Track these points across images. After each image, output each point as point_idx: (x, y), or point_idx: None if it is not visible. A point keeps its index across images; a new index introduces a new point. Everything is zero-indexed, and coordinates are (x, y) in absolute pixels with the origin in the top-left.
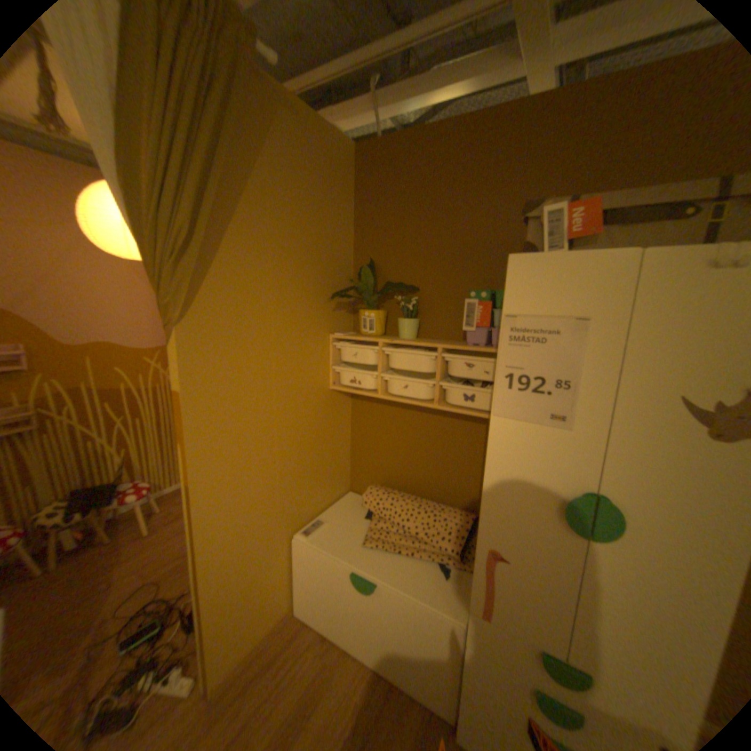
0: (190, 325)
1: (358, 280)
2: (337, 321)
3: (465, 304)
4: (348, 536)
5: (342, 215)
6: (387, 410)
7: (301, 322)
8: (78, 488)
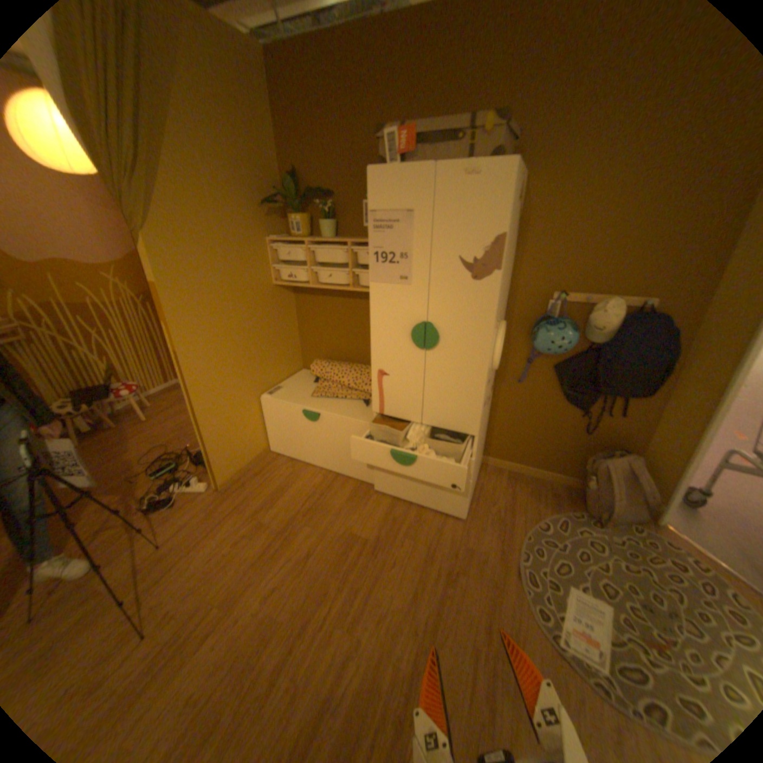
0: (149, 231)
1: (282, 187)
2: (270, 226)
3: (363, 206)
4: (300, 393)
5: (259, 124)
6: (321, 300)
7: (238, 227)
8: (74, 391)
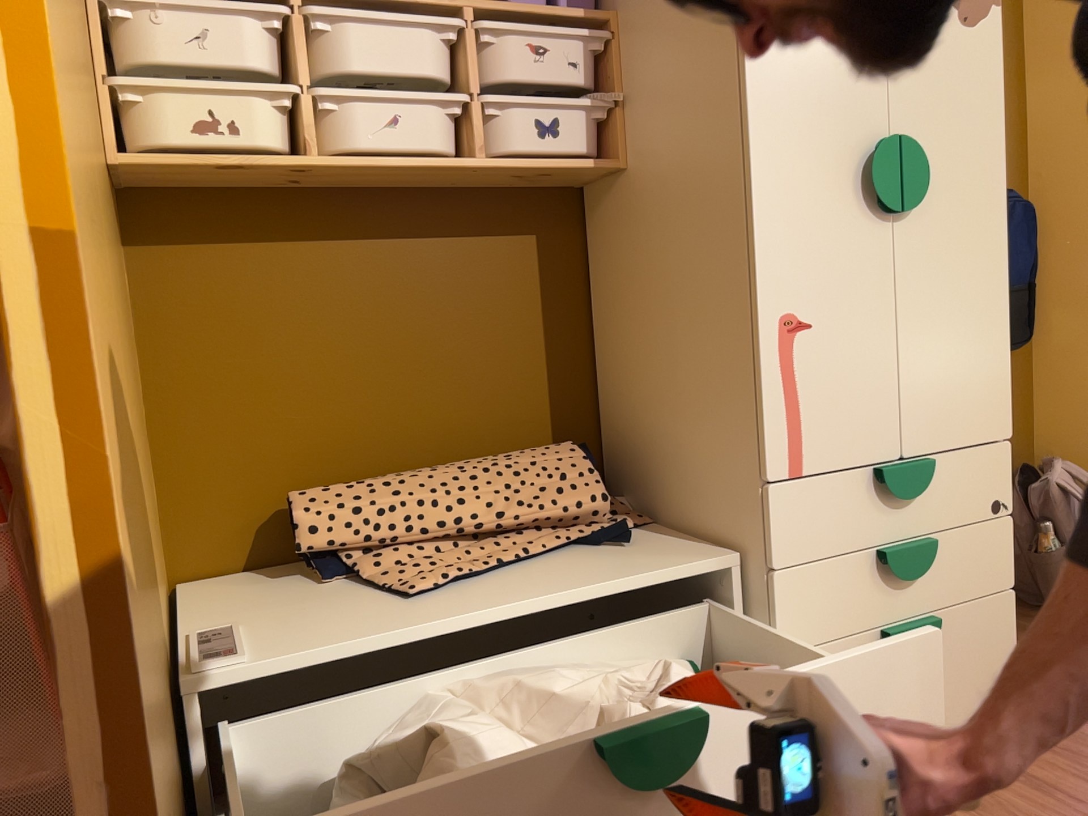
0: None
1: None
2: None
3: None
4: (341, 611)
5: None
6: (273, 257)
7: None
8: None
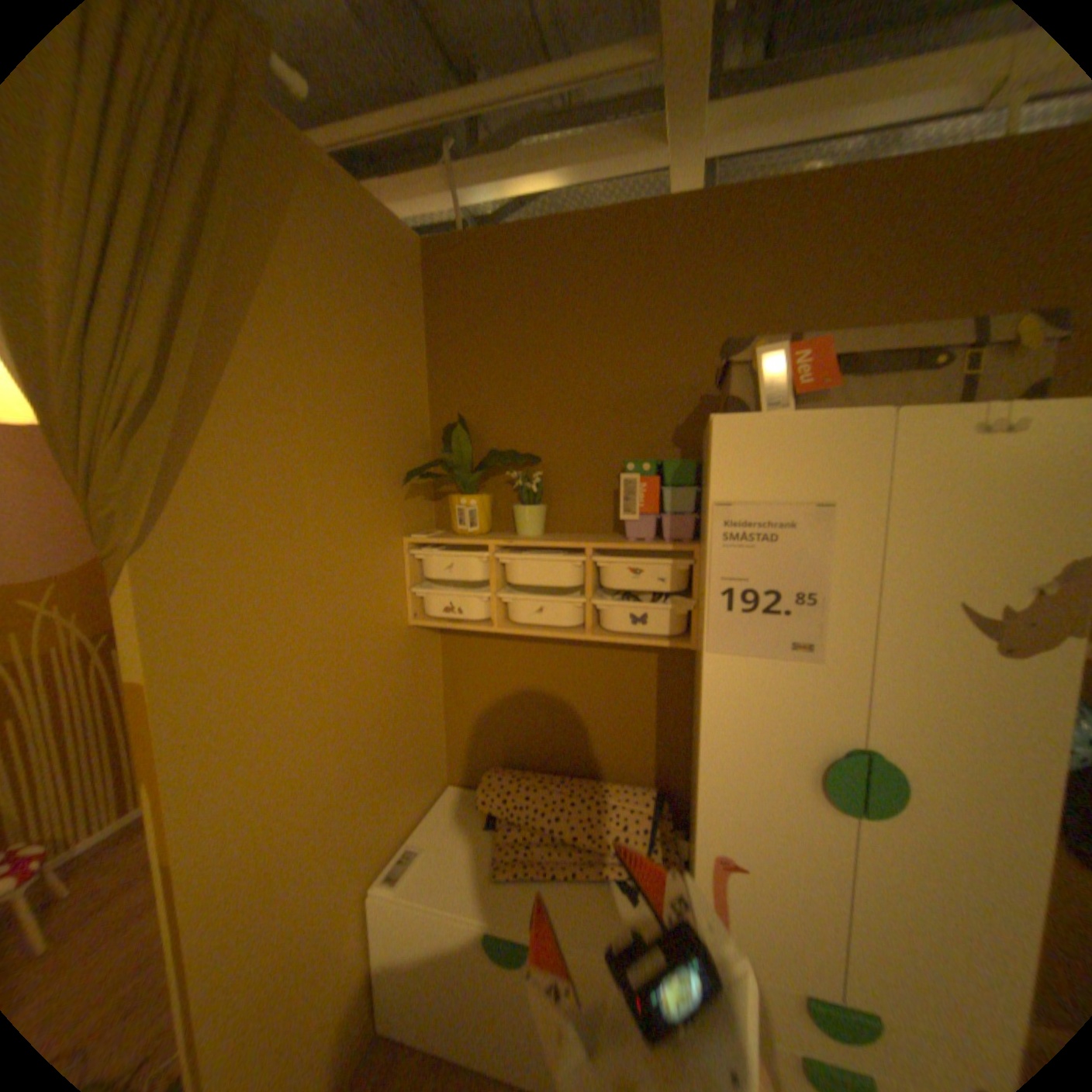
0: (159, 551)
1: (445, 448)
2: (413, 514)
3: (621, 482)
4: (463, 868)
5: (409, 347)
6: (502, 646)
7: (358, 522)
8: None
